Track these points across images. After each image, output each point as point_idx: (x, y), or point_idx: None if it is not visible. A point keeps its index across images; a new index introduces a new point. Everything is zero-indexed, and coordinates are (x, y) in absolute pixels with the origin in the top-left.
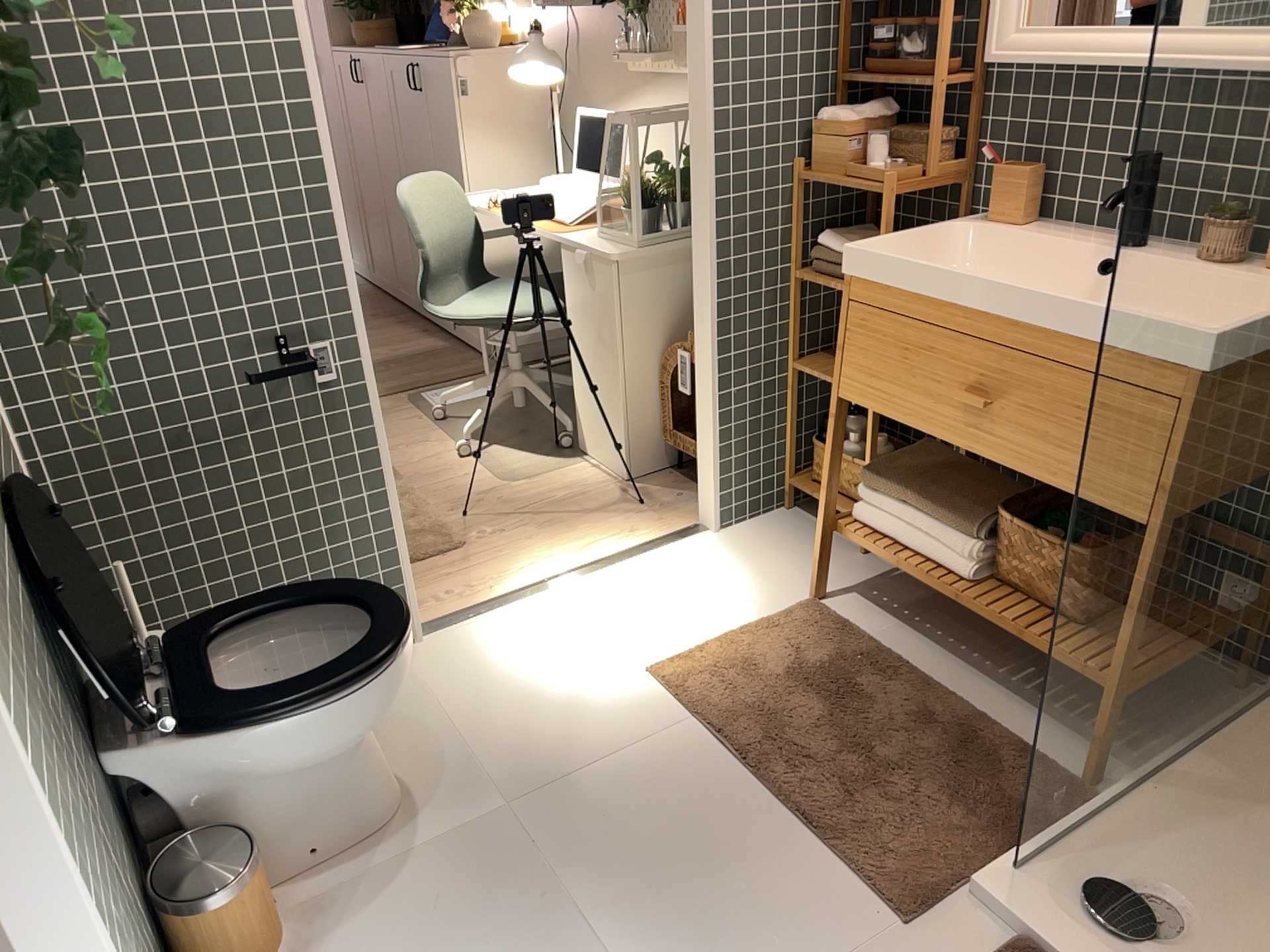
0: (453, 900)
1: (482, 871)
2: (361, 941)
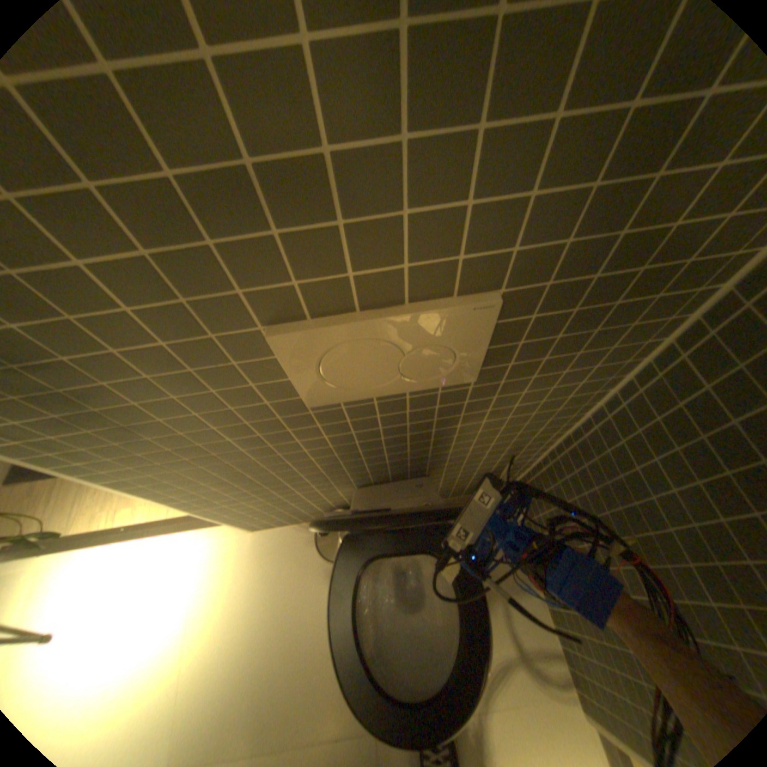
0: (322, 670)
1: (332, 696)
2: (323, 609)
